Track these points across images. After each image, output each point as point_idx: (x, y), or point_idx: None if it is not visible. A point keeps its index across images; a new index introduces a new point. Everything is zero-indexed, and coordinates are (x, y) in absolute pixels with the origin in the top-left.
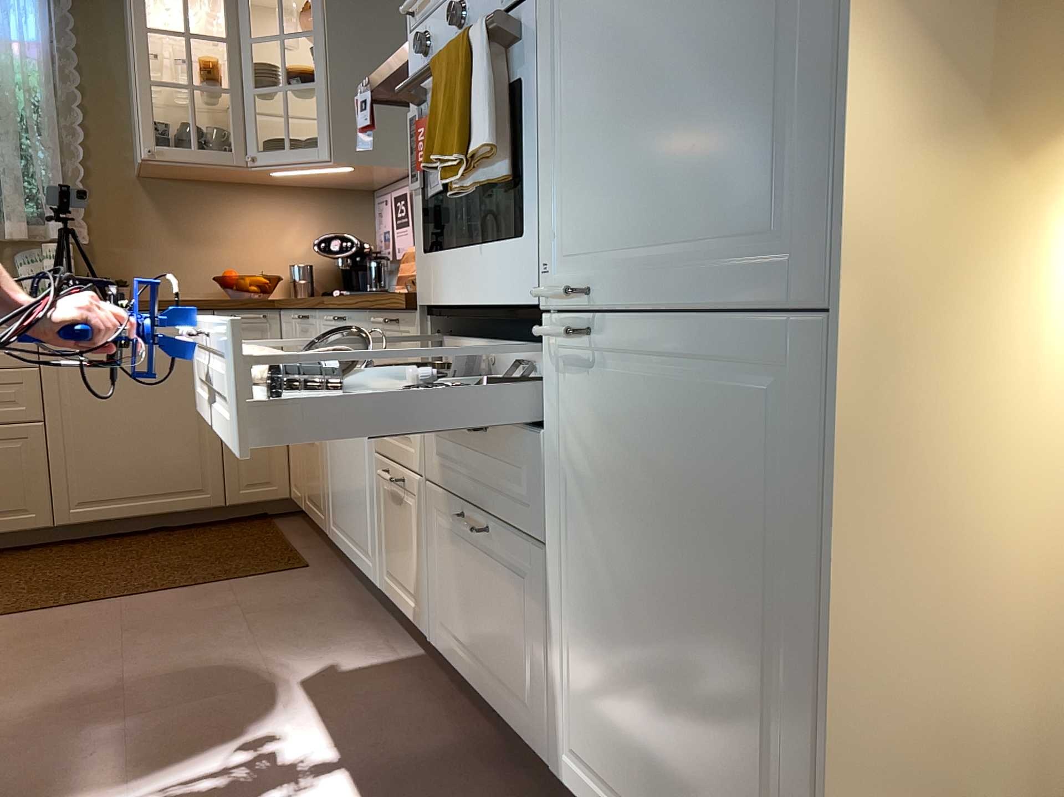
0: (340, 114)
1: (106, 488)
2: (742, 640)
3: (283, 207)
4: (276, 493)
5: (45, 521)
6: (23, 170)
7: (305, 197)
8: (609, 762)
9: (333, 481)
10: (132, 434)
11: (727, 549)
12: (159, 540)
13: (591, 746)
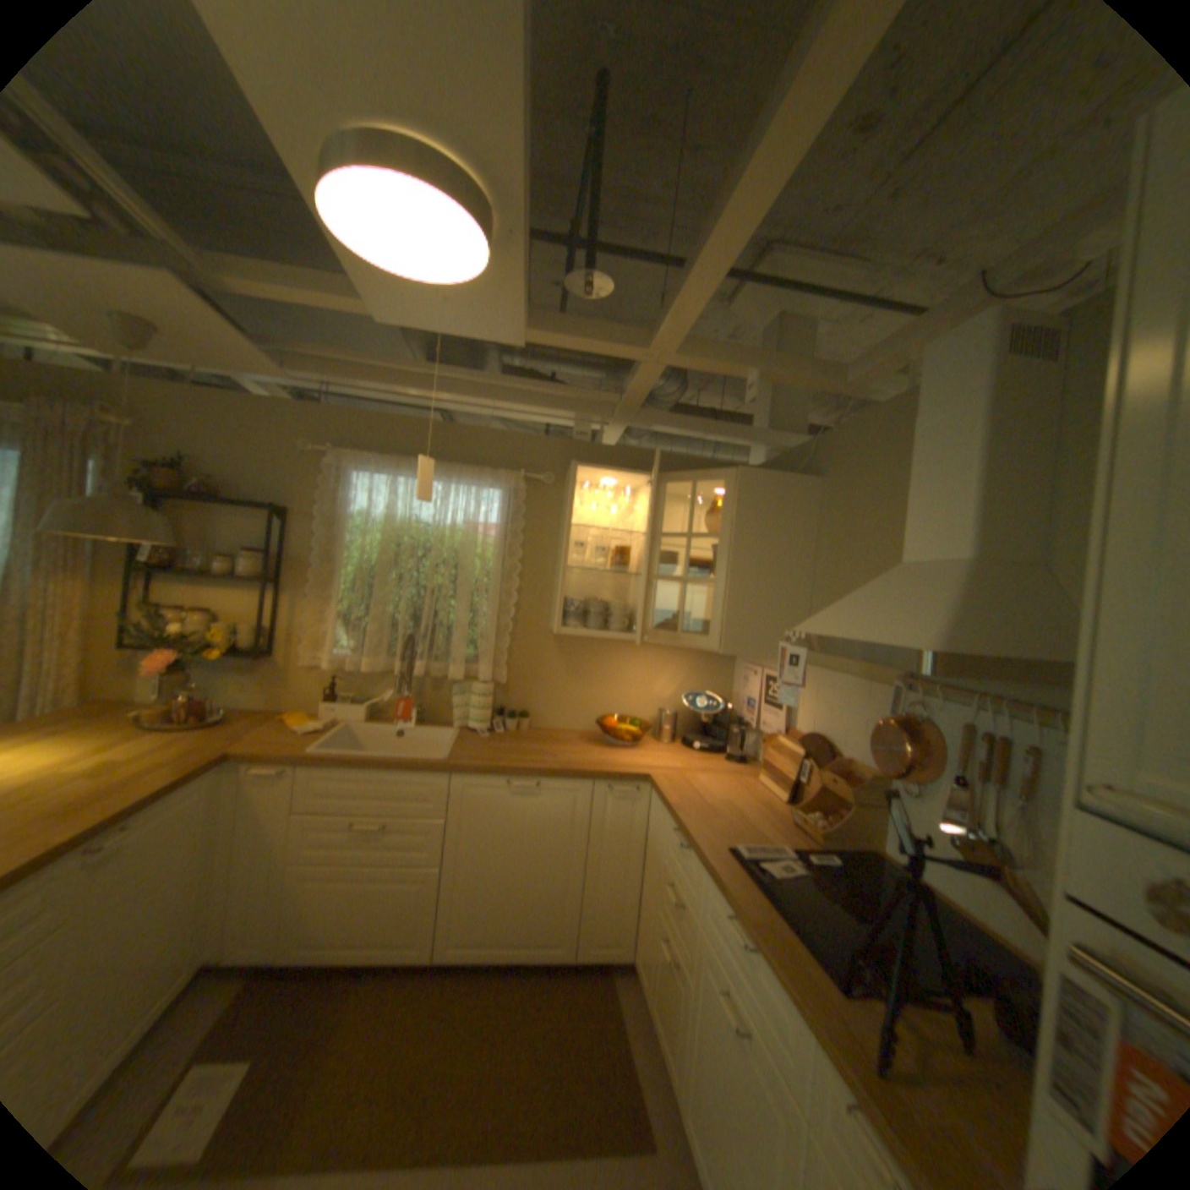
0: (735, 611)
1: (479, 935)
2: None
3: (660, 657)
4: (622, 959)
5: (426, 959)
6: (471, 622)
7: (679, 650)
8: None
9: (701, 1084)
10: (509, 888)
11: None
12: (514, 995)
13: None
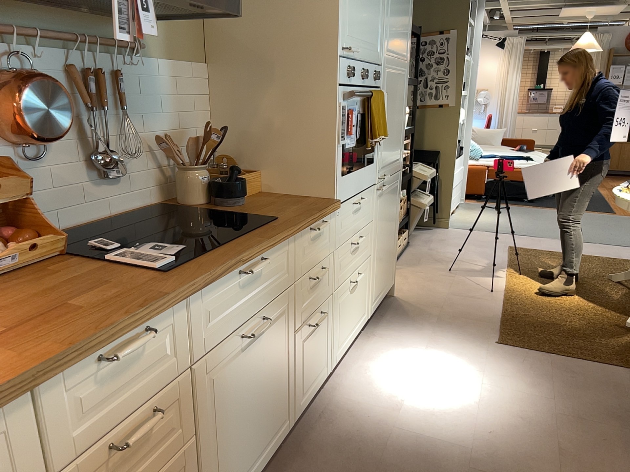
0: None
1: None
2: (392, 229)
3: None
4: None
5: None
6: None
7: None
8: (378, 287)
9: (224, 456)
10: None
11: (392, 215)
12: None
13: (375, 290)
